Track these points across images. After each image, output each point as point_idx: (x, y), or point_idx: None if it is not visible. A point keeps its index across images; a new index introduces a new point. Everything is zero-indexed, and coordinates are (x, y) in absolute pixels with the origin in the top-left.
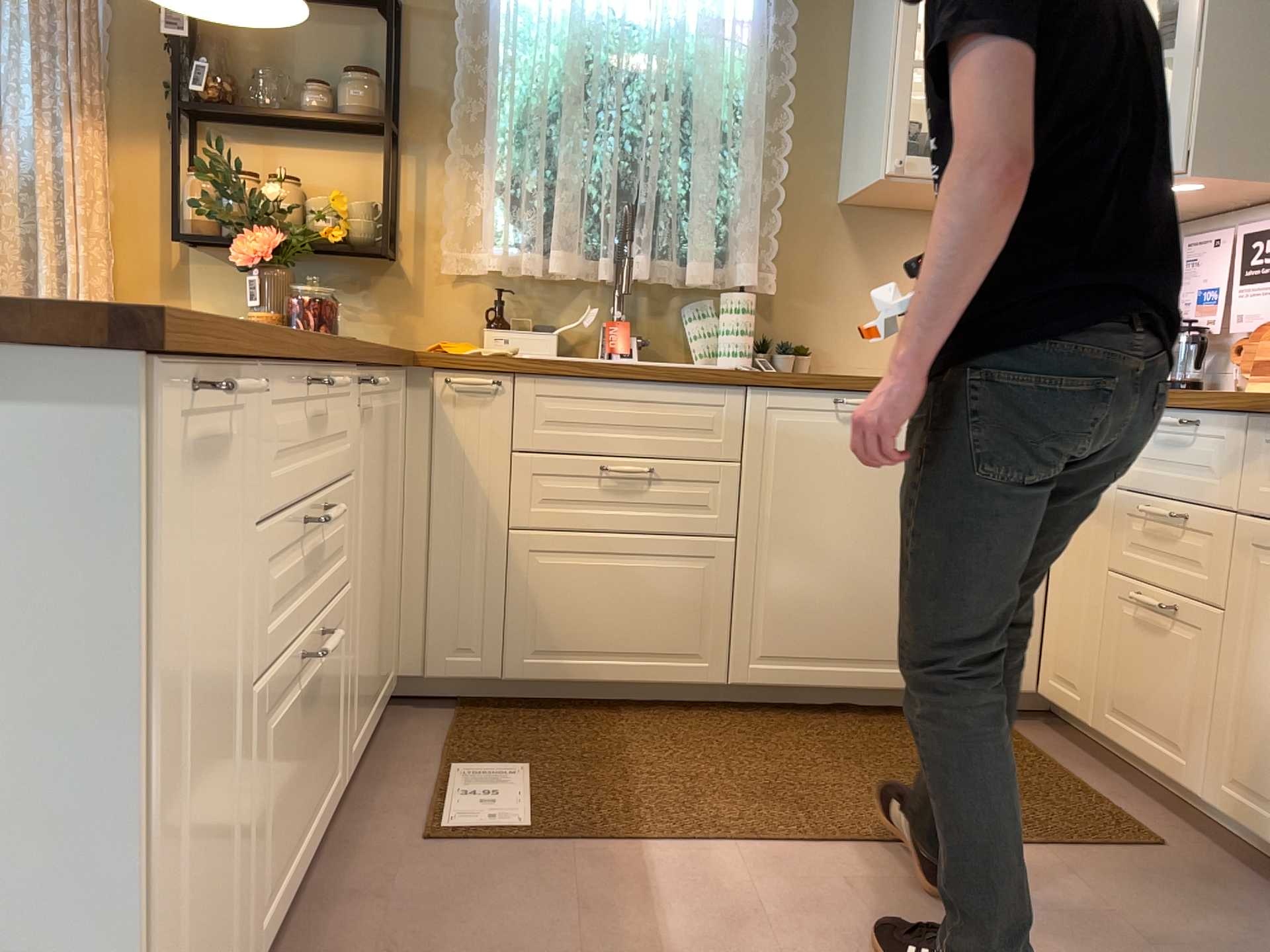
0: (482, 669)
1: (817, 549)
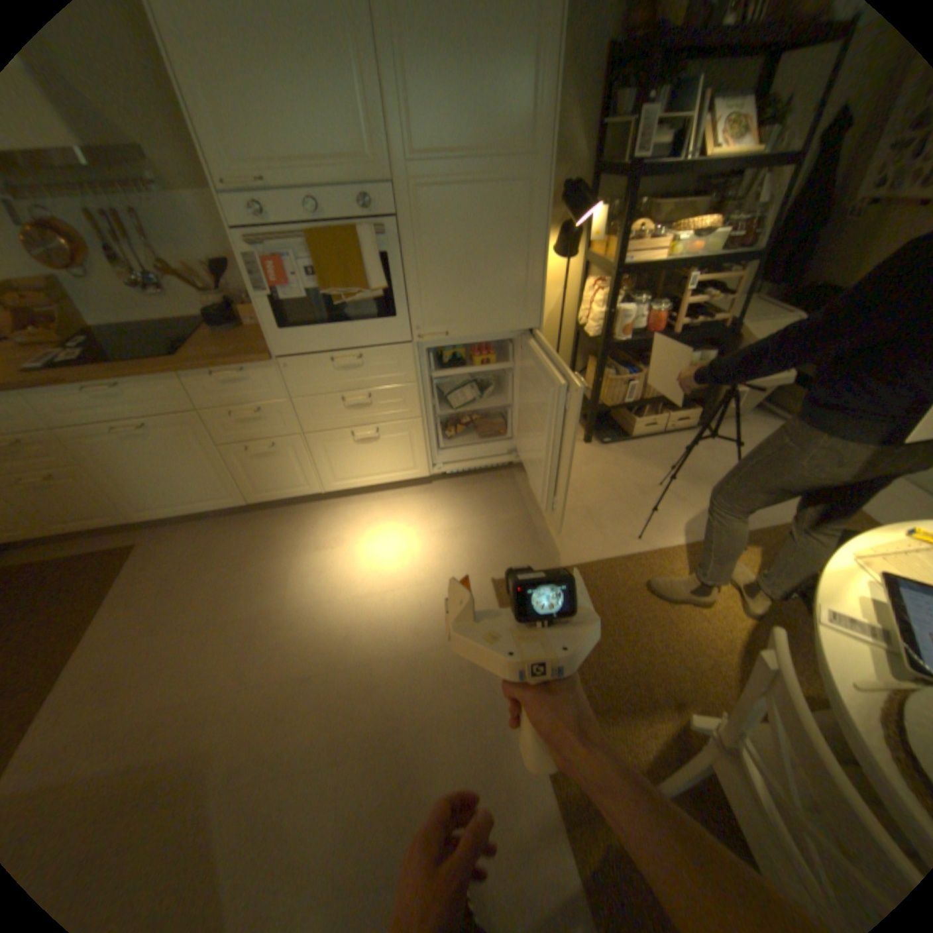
0: None
1: None
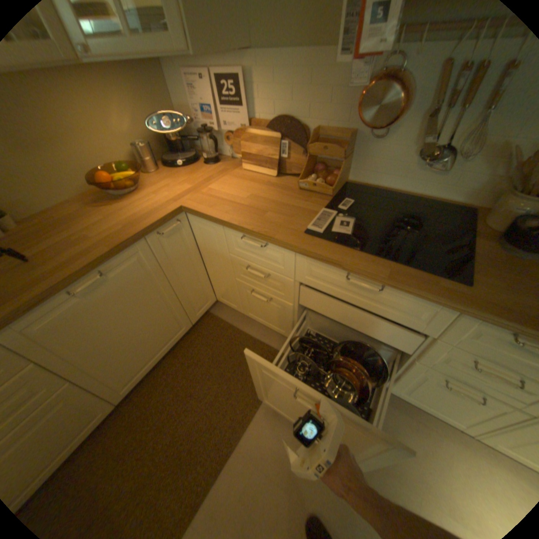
0: None
1: (115, 345)
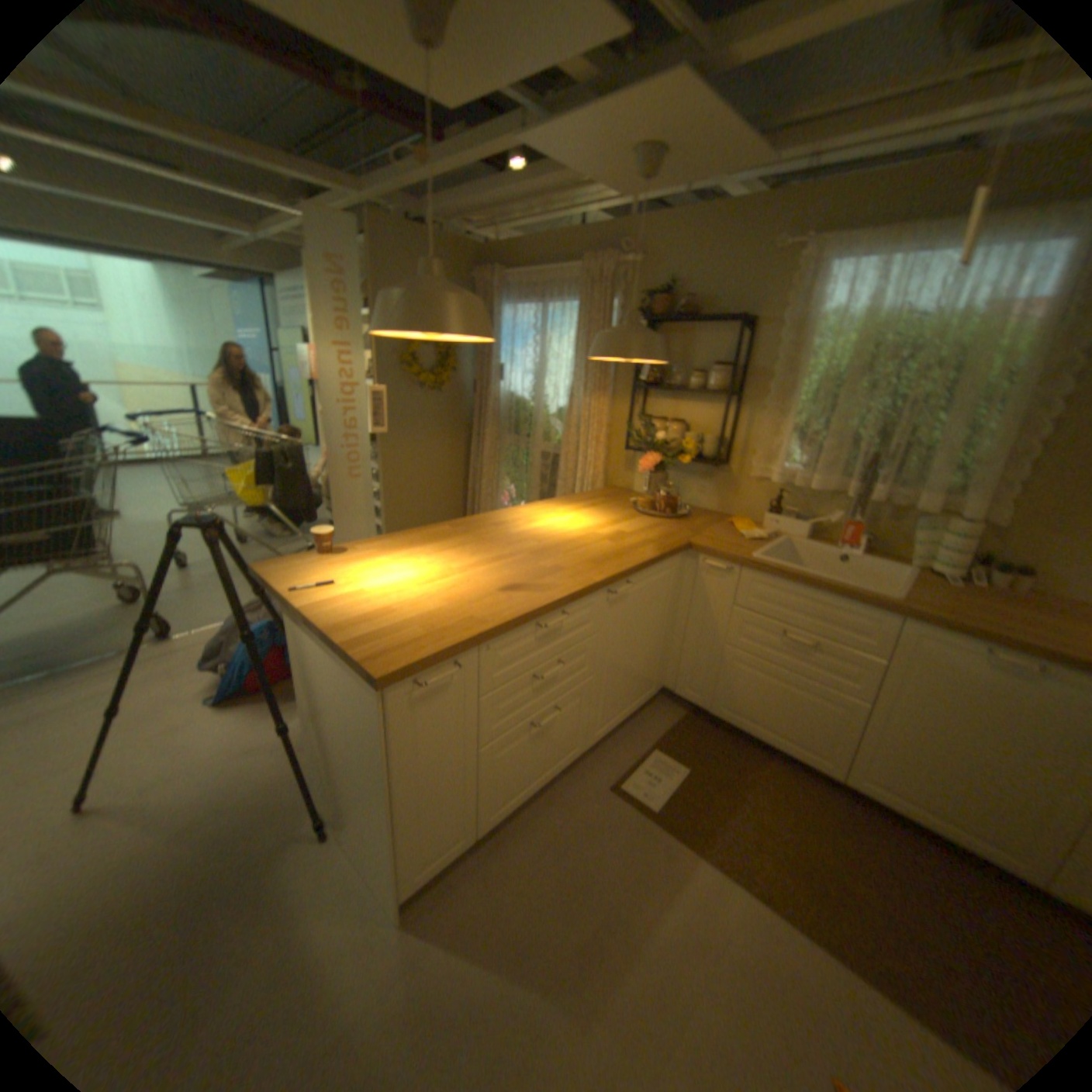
0: (701, 703)
1: (940, 741)
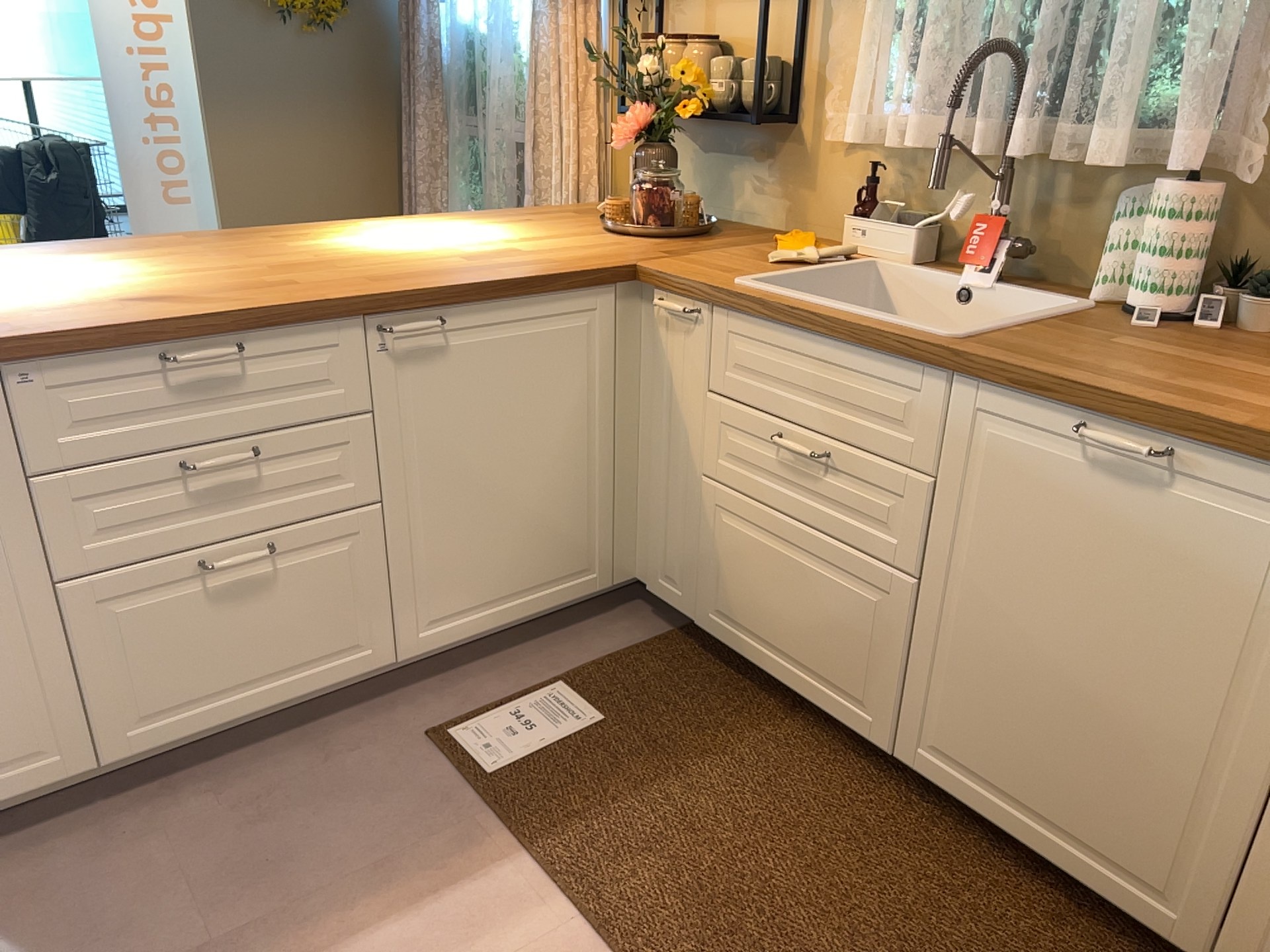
0: (682, 603)
1: (1021, 643)
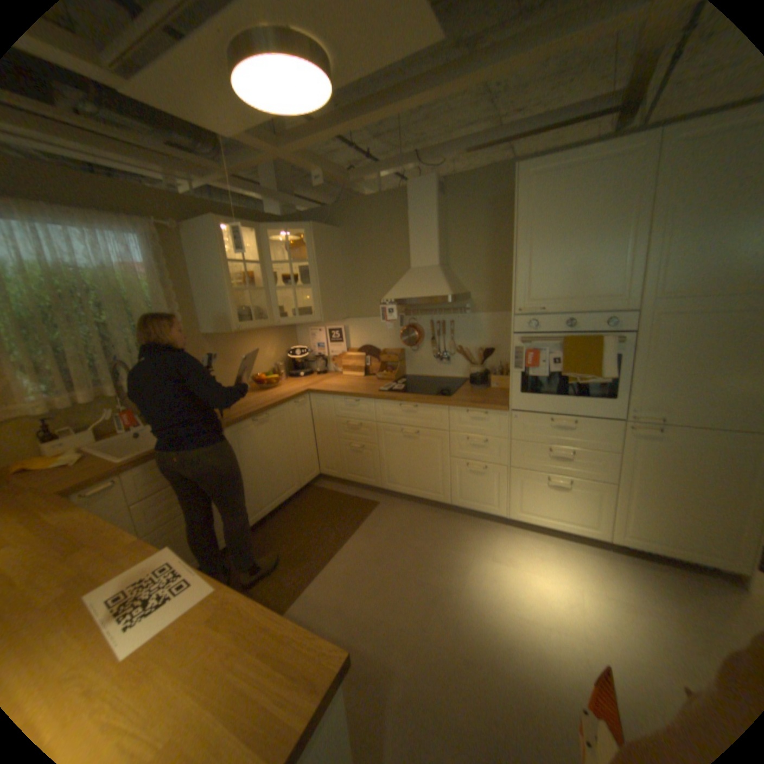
0: None
1: (258, 472)
